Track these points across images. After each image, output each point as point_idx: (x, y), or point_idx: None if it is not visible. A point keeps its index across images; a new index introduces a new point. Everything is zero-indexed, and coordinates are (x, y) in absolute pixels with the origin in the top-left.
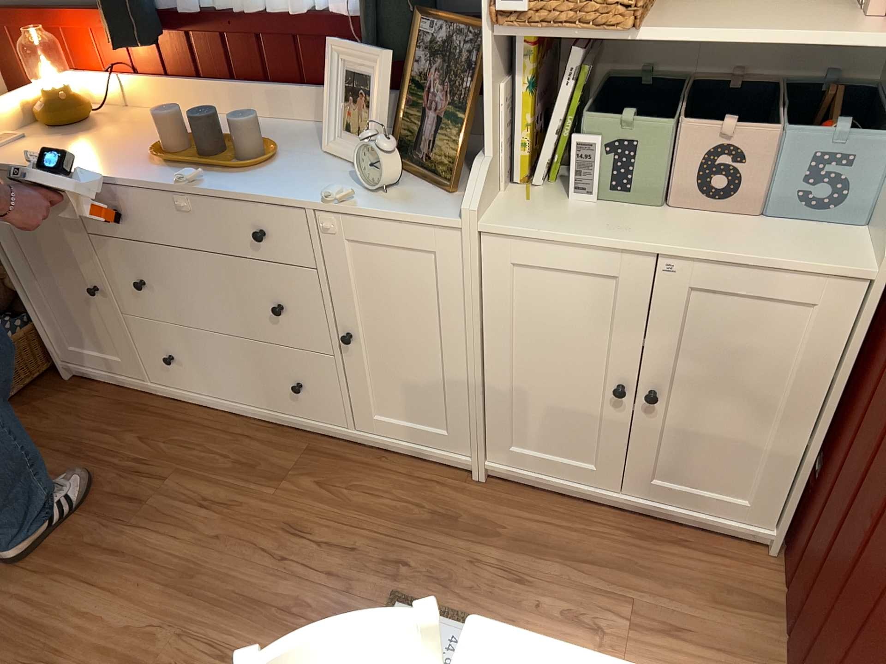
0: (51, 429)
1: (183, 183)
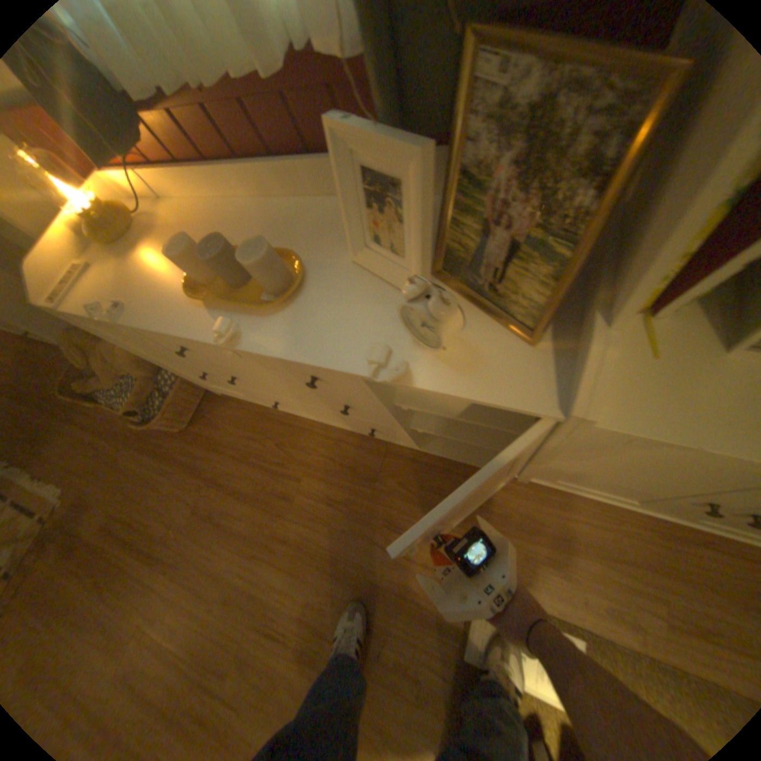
0: (217, 441)
1: (214, 344)
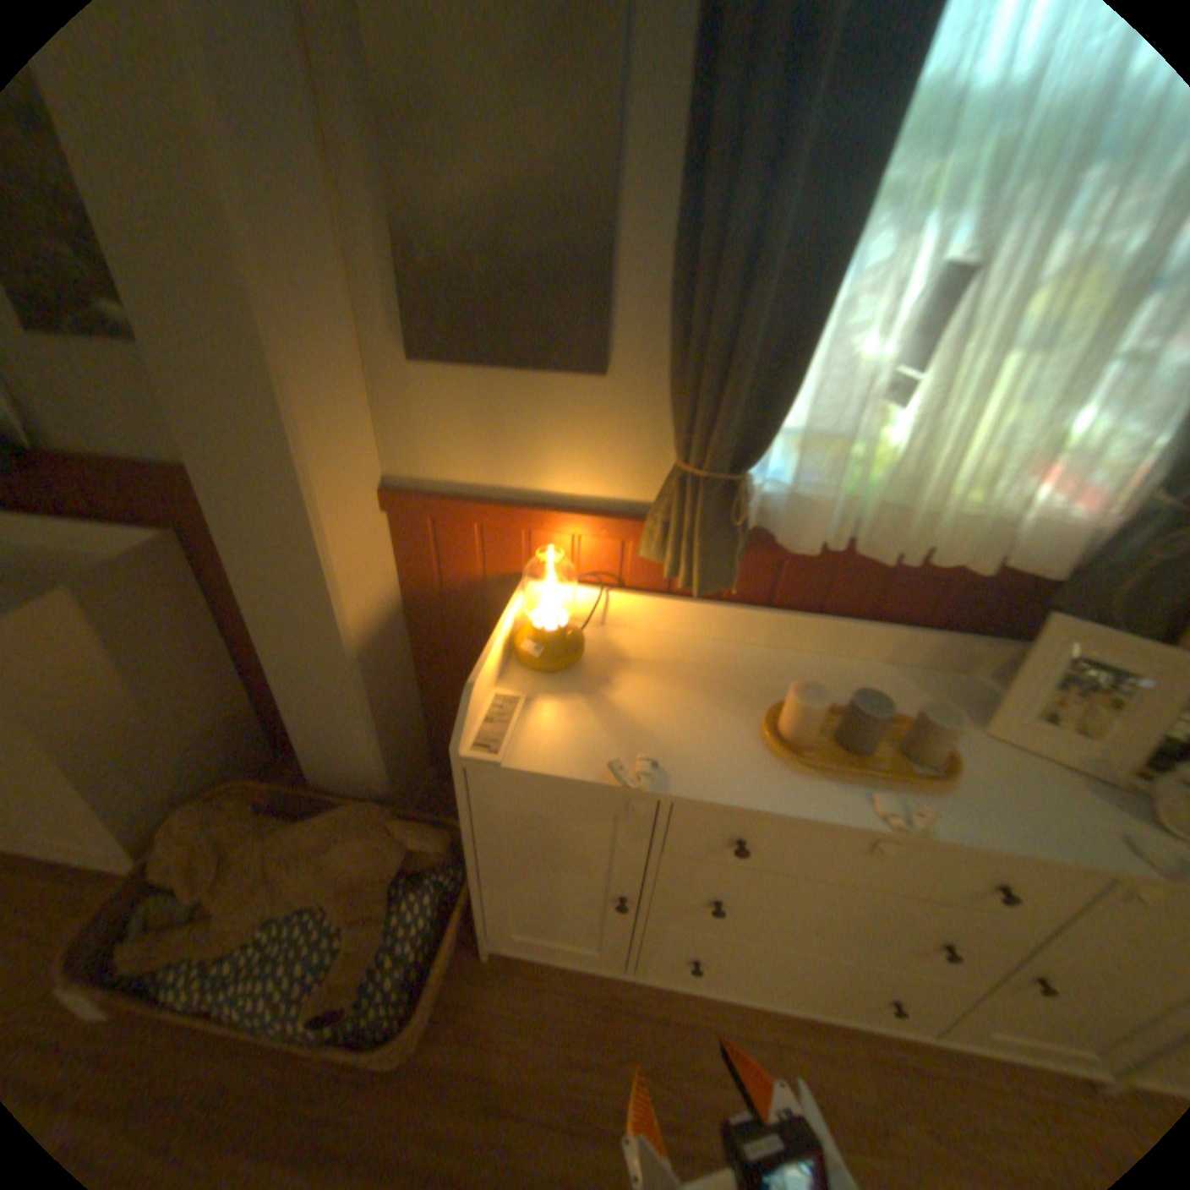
0: (504, 1082)
1: (911, 832)
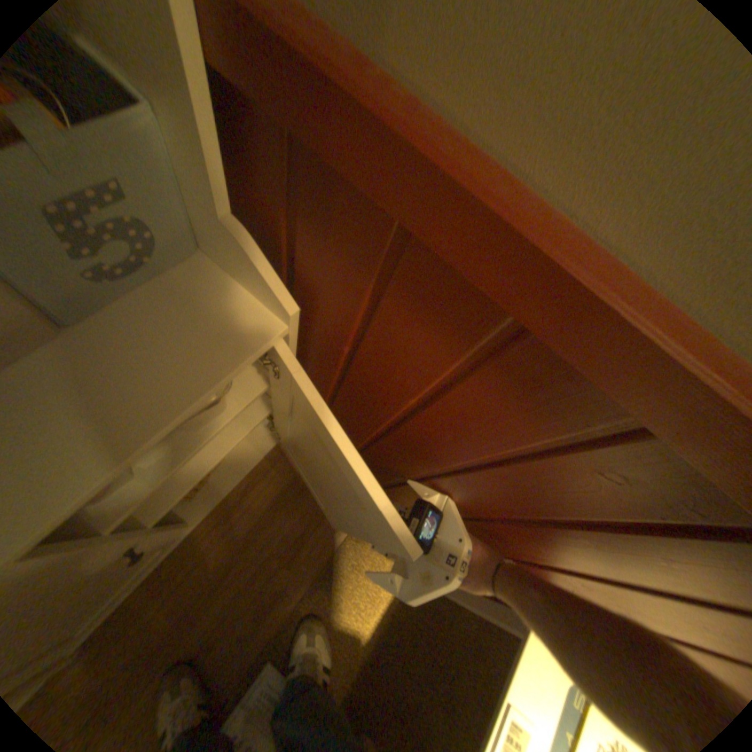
0: None
1: None
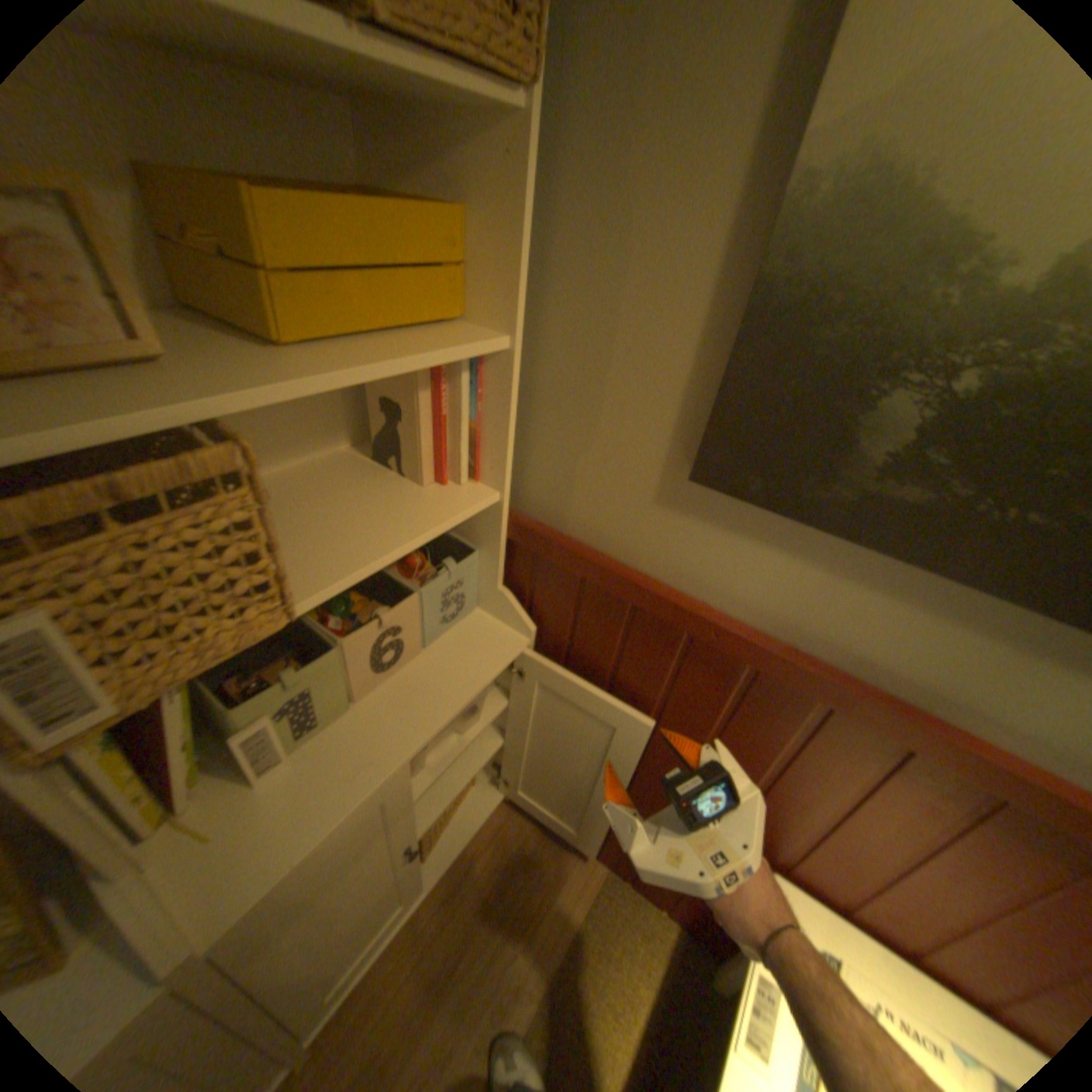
0: None
1: None
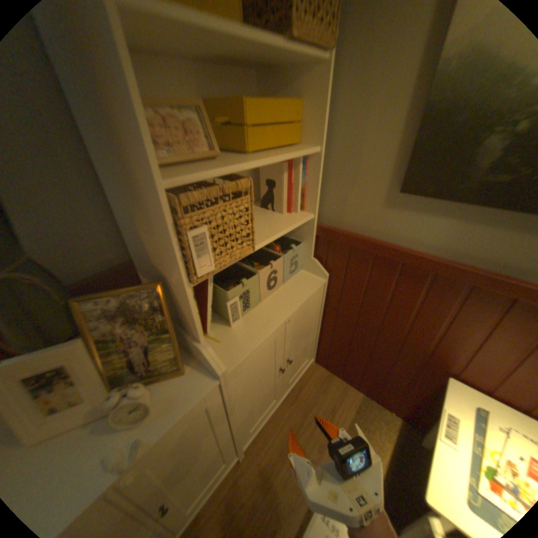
0: None
1: None
